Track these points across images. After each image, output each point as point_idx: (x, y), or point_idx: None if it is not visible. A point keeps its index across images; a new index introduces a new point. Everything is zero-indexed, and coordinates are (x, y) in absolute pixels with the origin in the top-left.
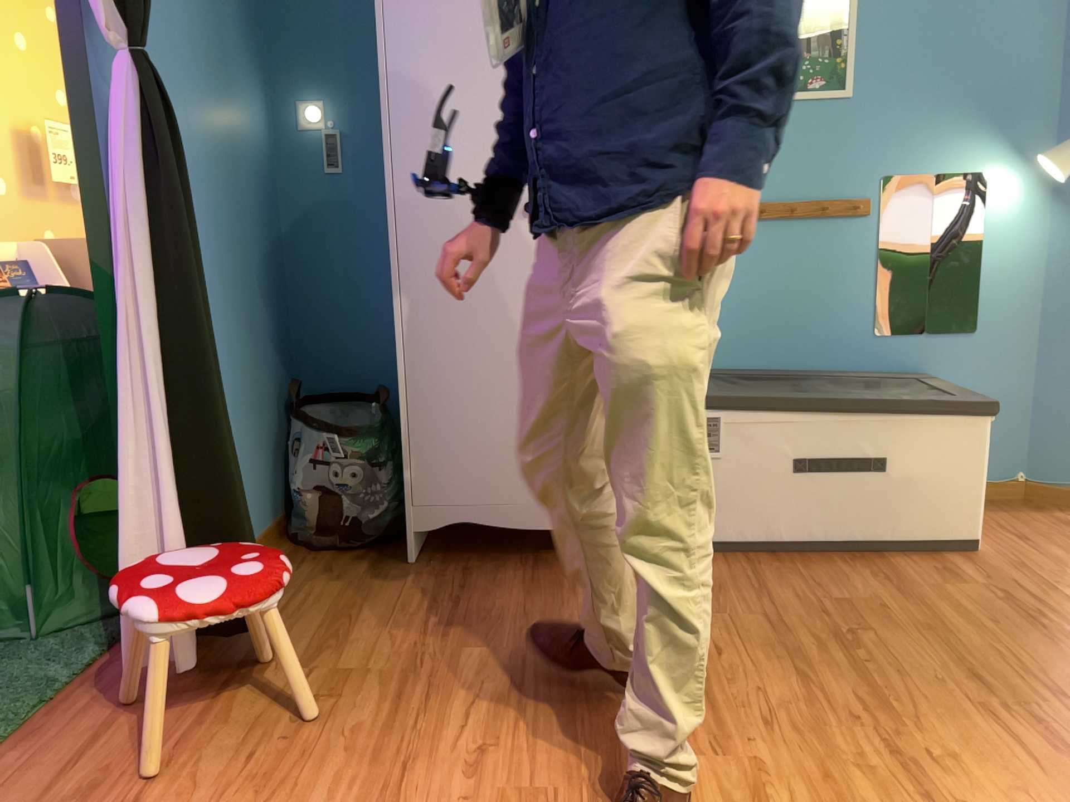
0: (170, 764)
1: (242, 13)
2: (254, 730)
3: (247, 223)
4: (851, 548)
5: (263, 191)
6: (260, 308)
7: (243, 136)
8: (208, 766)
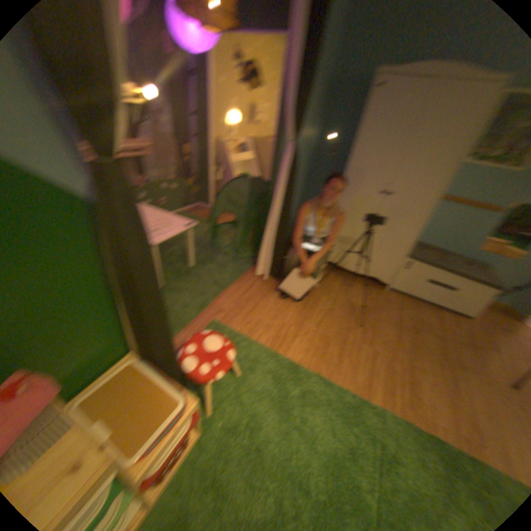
0: (264, 300)
1: (321, 105)
2: (279, 299)
3: (304, 170)
4: (433, 305)
5: (311, 159)
6: (301, 192)
7: (311, 145)
8: (270, 303)
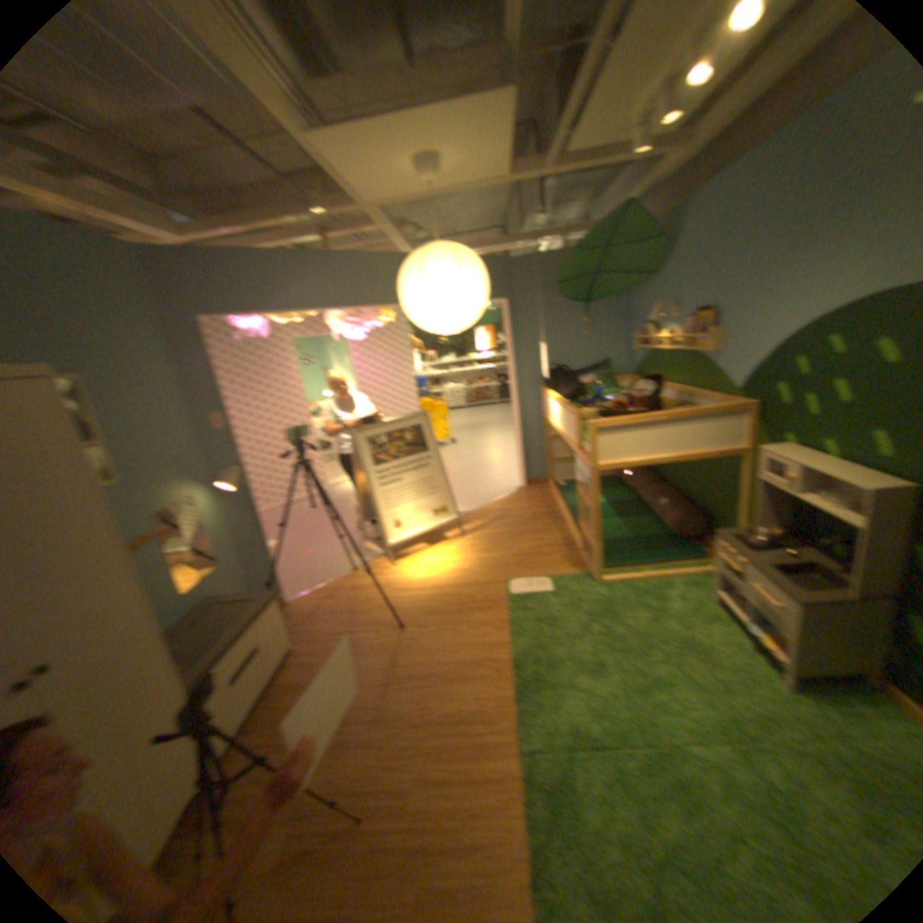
0: None
1: None
2: None
3: None
4: (259, 696)
5: None
6: None
7: None
8: None
